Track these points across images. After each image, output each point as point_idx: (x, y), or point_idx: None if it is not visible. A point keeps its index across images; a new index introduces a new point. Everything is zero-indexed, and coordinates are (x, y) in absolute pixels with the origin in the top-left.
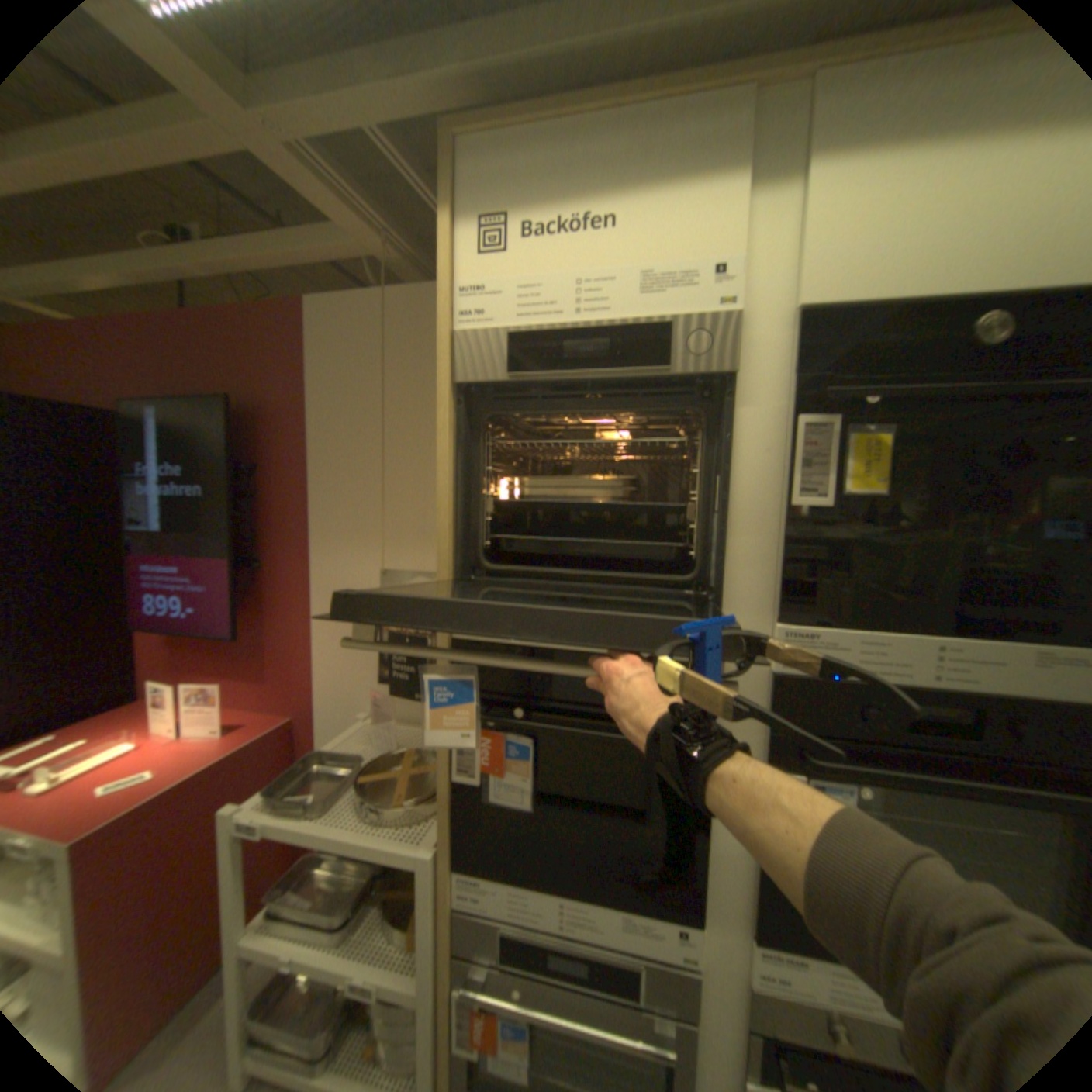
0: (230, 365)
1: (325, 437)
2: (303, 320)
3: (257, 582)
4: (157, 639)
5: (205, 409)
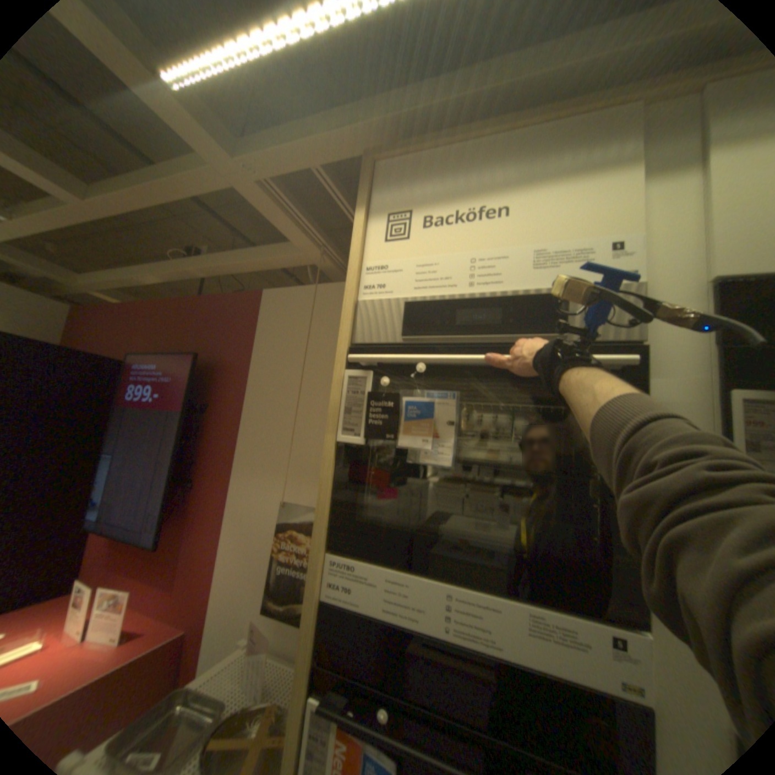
0: (206, 333)
1: (259, 388)
2: (260, 305)
3: (187, 499)
4: (104, 538)
5: (179, 362)
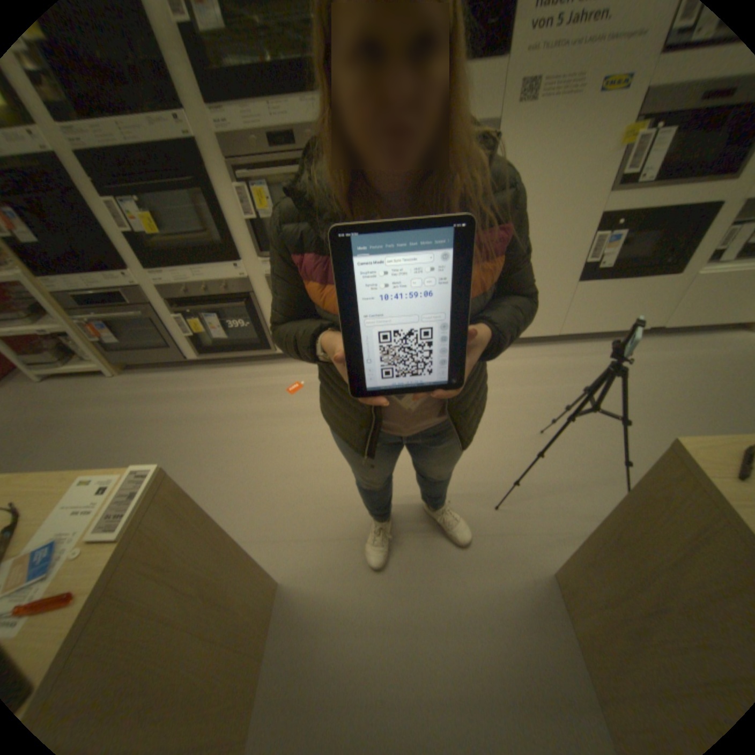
0: None
1: None
2: None
3: None
4: None
5: None
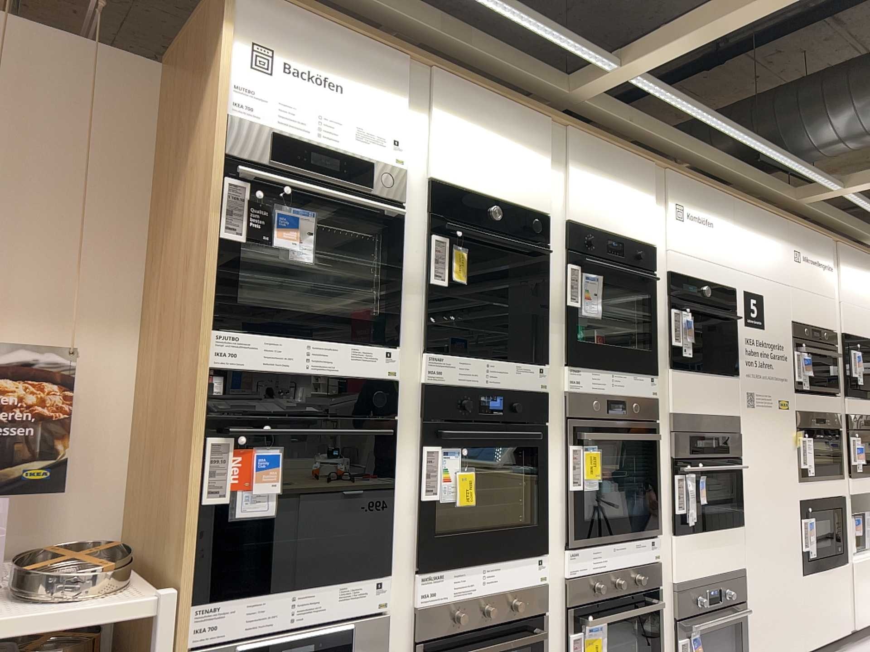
0: None
1: None
2: None
3: None
4: None
5: None
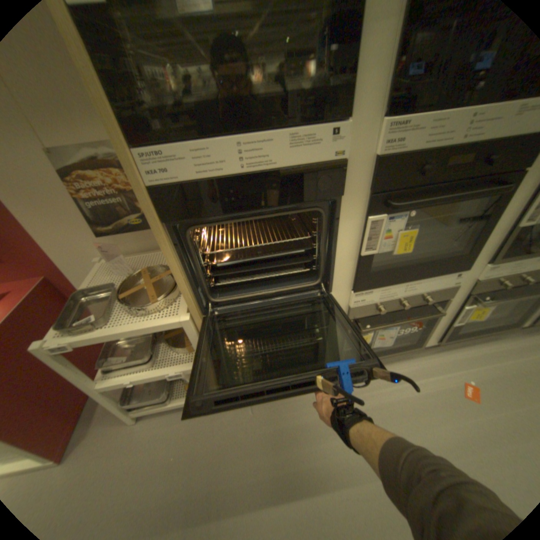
0: None
1: None
2: None
3: None
4: None
5: None
